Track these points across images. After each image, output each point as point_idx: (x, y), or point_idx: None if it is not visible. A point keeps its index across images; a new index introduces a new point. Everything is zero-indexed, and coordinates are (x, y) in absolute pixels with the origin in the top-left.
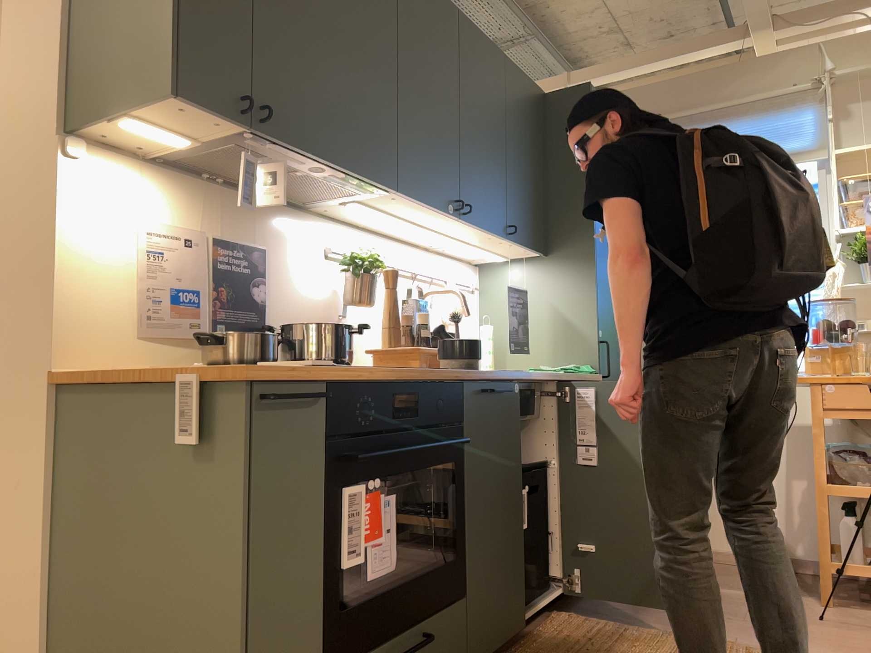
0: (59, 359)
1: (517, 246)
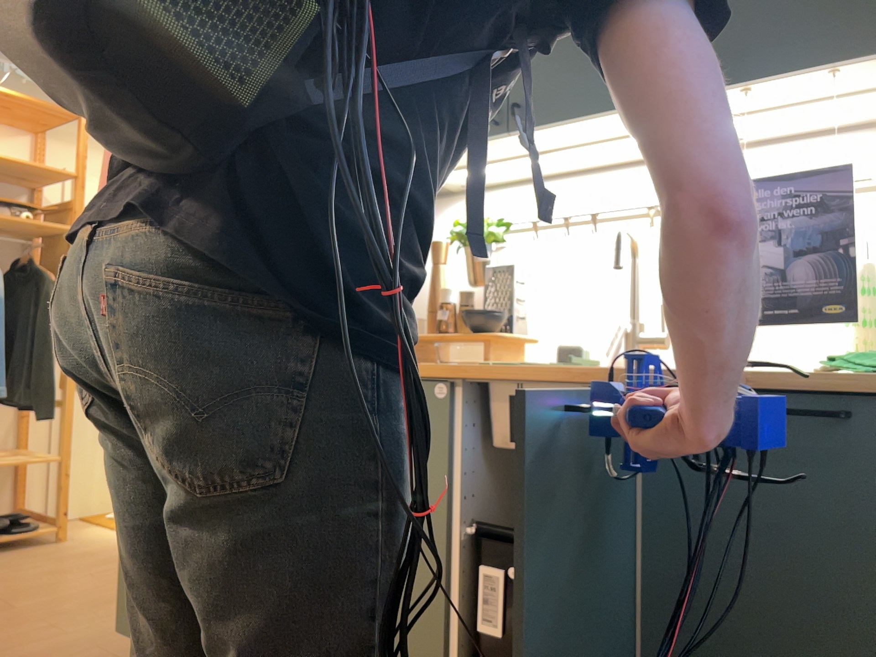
0: None
1: (784, 83)
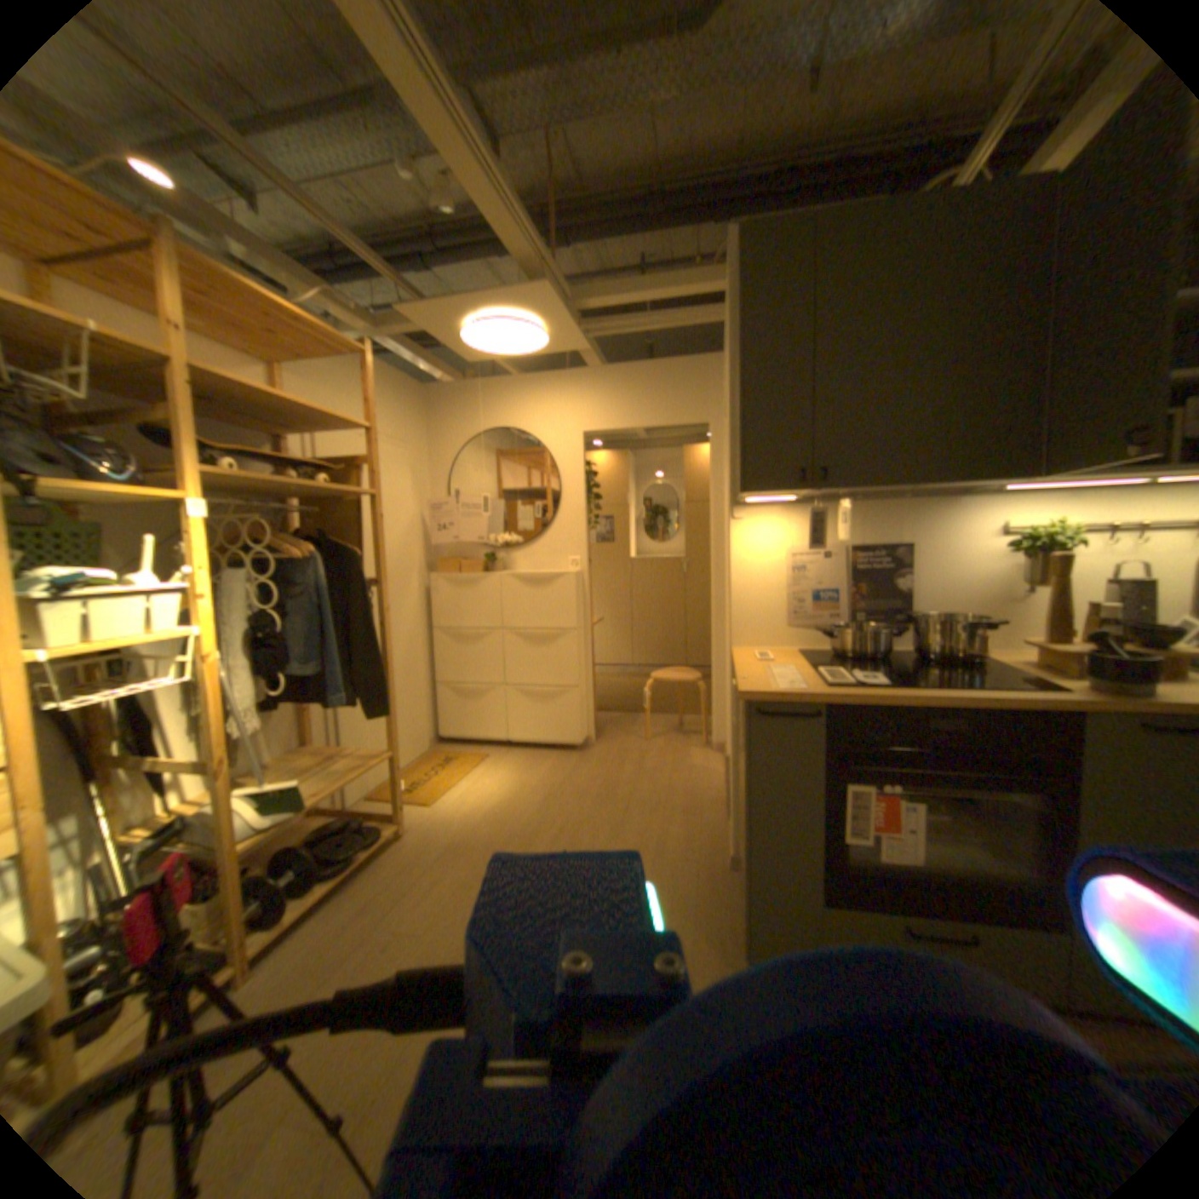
0: (735, 640)
1: None
